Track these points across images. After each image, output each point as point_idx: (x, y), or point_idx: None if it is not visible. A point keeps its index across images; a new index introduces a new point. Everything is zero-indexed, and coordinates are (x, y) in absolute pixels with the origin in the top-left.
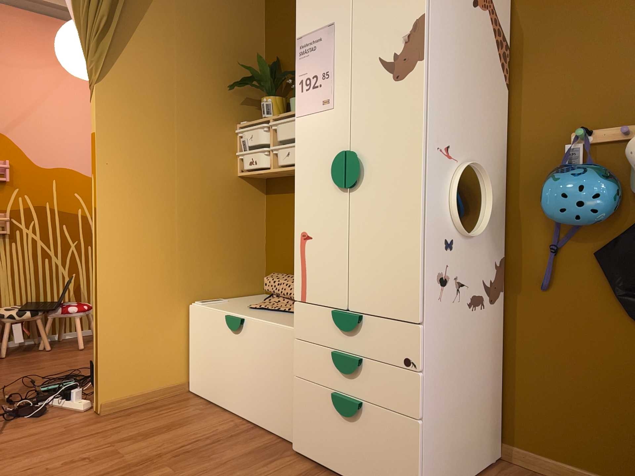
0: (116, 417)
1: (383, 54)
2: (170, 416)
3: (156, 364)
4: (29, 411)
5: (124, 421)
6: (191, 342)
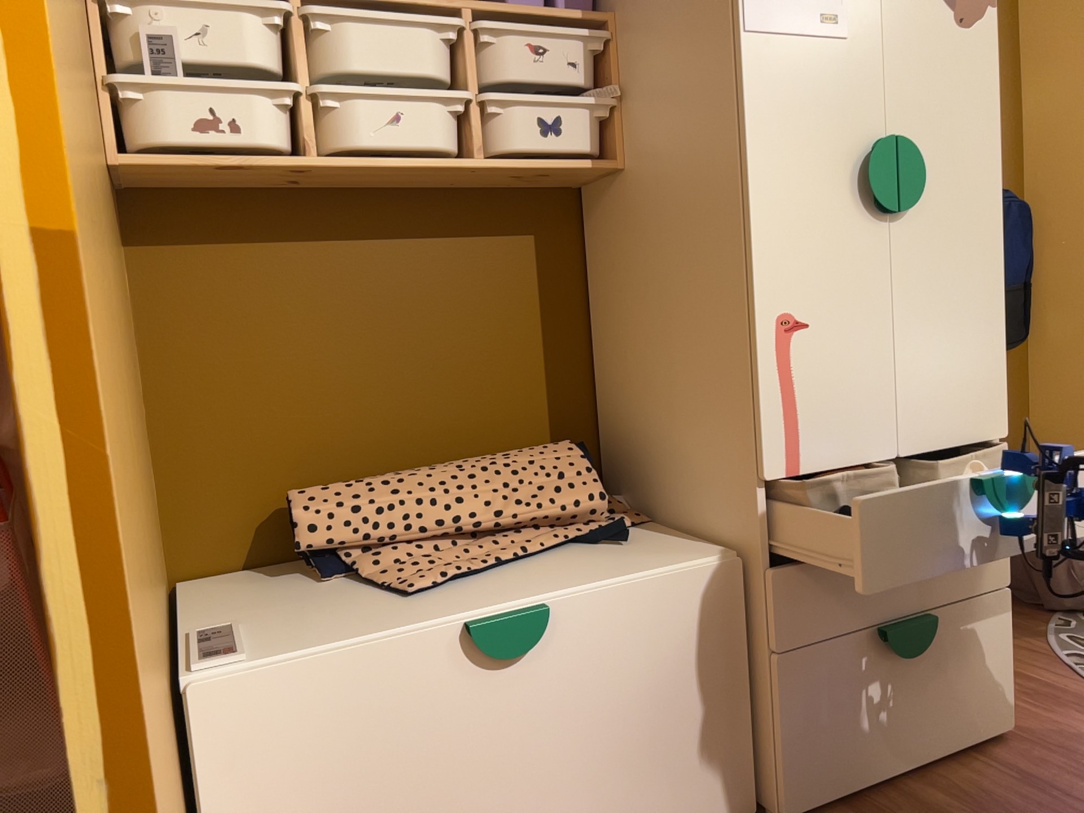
0: None
1: None
2: None
3: None
4: None
5: None
6: None
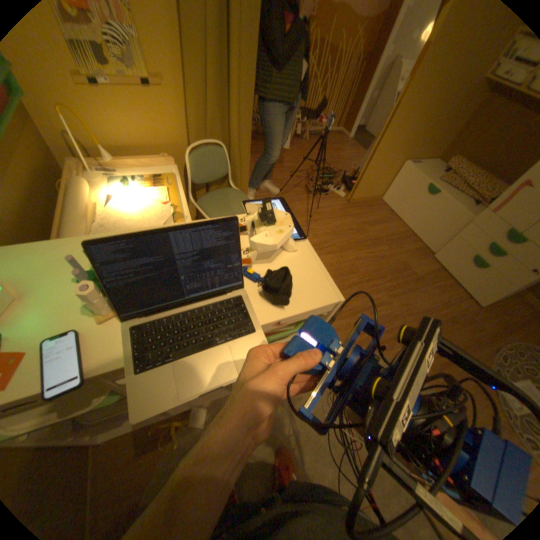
0: (358, 207)
1: None
2: (379, 214)
3: (377, 186)
4: (322, 190)
5: (362, 211)
6: (397, 180)
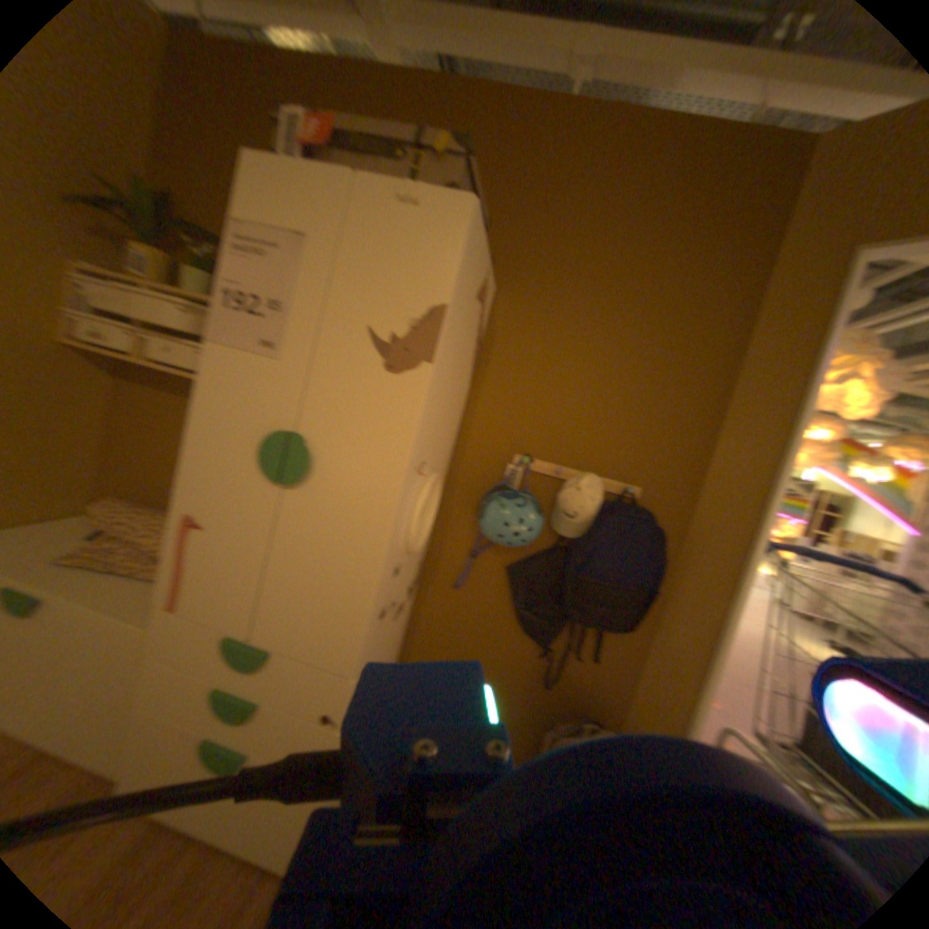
0: None
1: (374, 325)
2: None
3: None
4: None
5: None
6: None
